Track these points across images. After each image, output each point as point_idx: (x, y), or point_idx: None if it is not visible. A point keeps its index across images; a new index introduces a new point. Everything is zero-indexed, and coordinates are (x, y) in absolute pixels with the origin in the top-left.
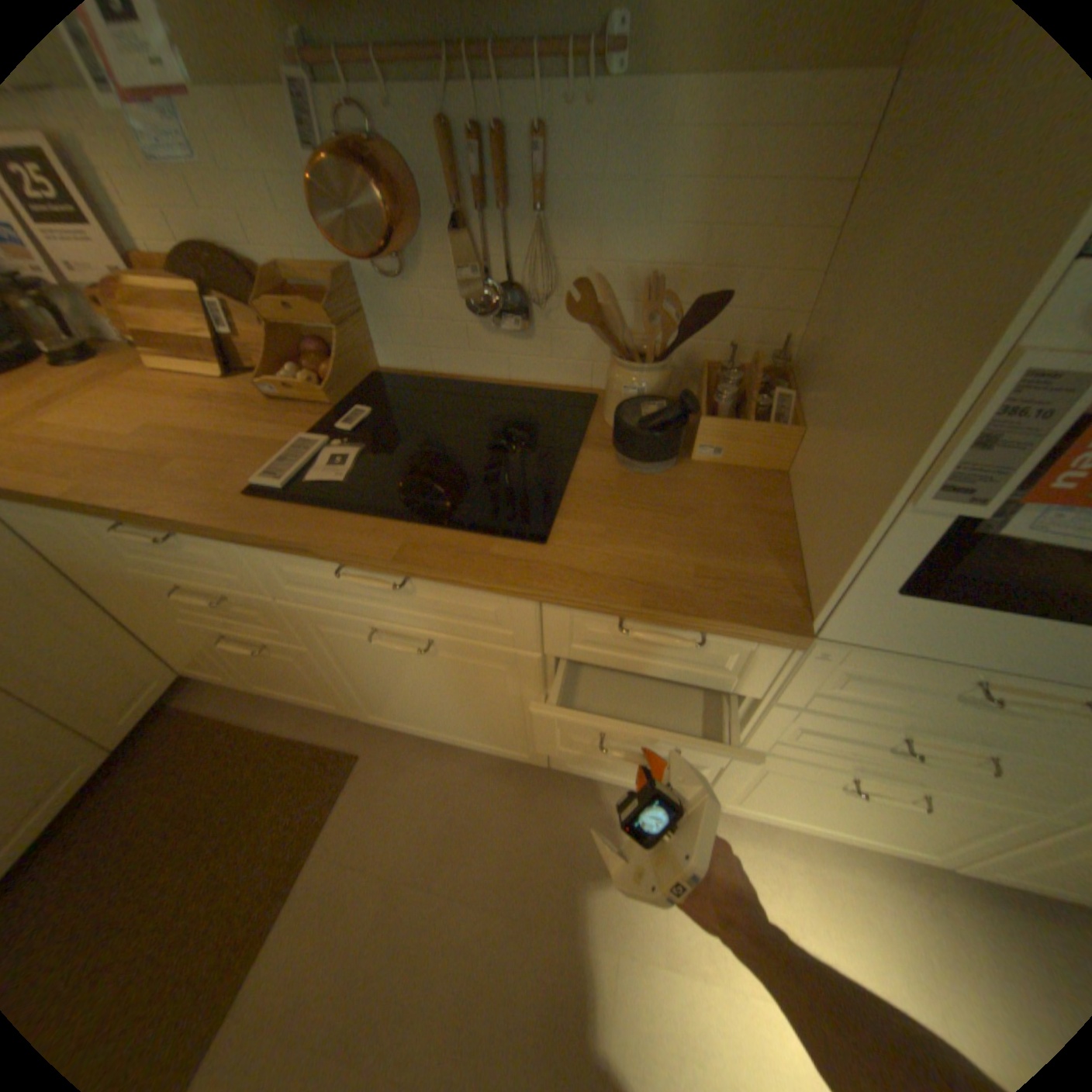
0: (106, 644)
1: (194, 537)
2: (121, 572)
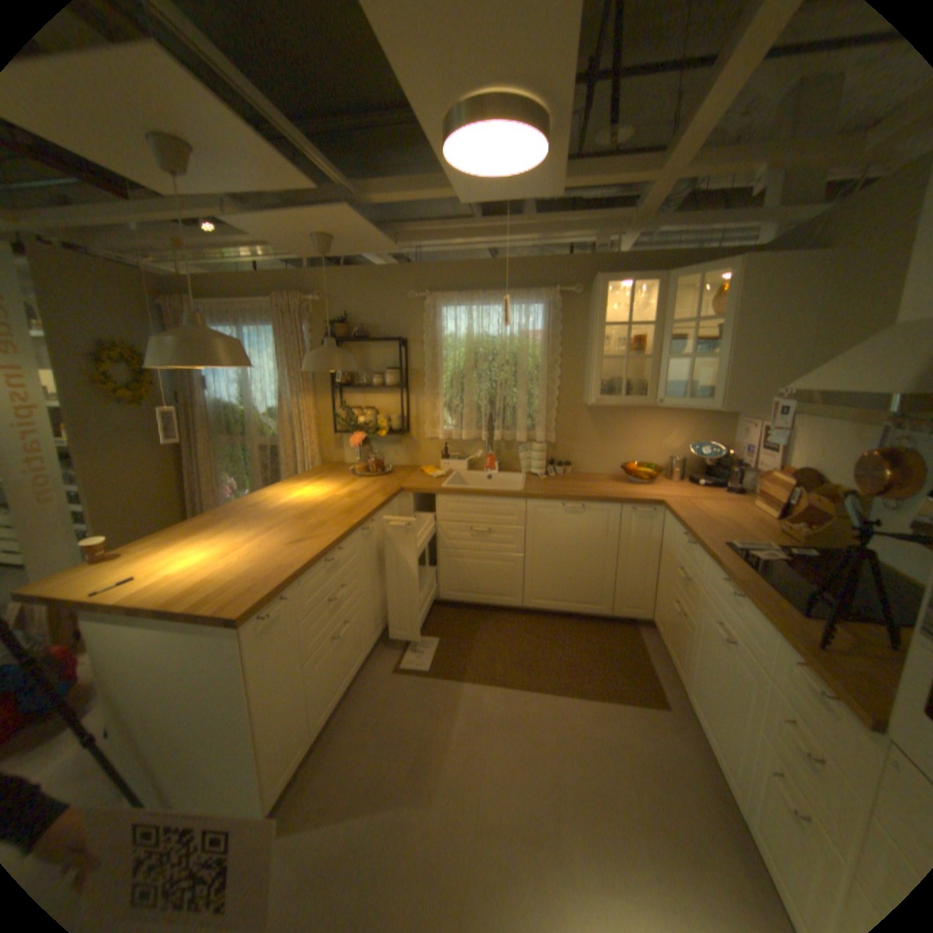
0: (647, 581)
1: (699, 548)
2: (673, 555)
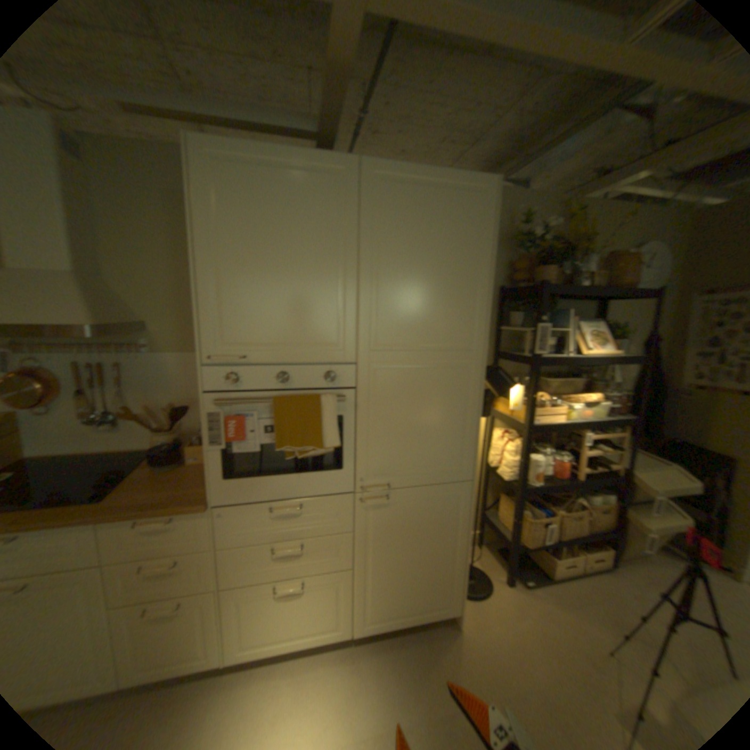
0: None
1: None
2: None
